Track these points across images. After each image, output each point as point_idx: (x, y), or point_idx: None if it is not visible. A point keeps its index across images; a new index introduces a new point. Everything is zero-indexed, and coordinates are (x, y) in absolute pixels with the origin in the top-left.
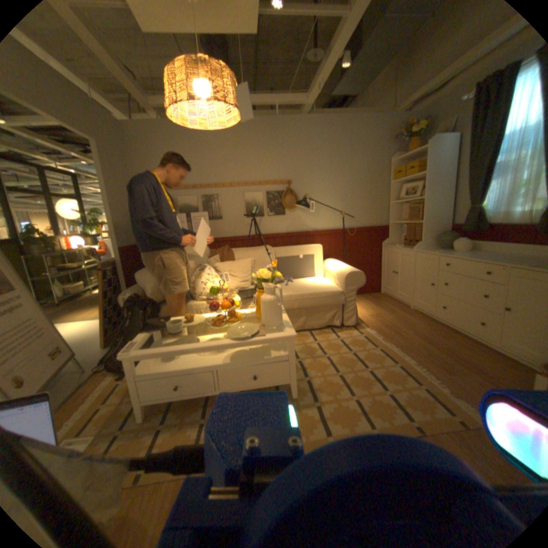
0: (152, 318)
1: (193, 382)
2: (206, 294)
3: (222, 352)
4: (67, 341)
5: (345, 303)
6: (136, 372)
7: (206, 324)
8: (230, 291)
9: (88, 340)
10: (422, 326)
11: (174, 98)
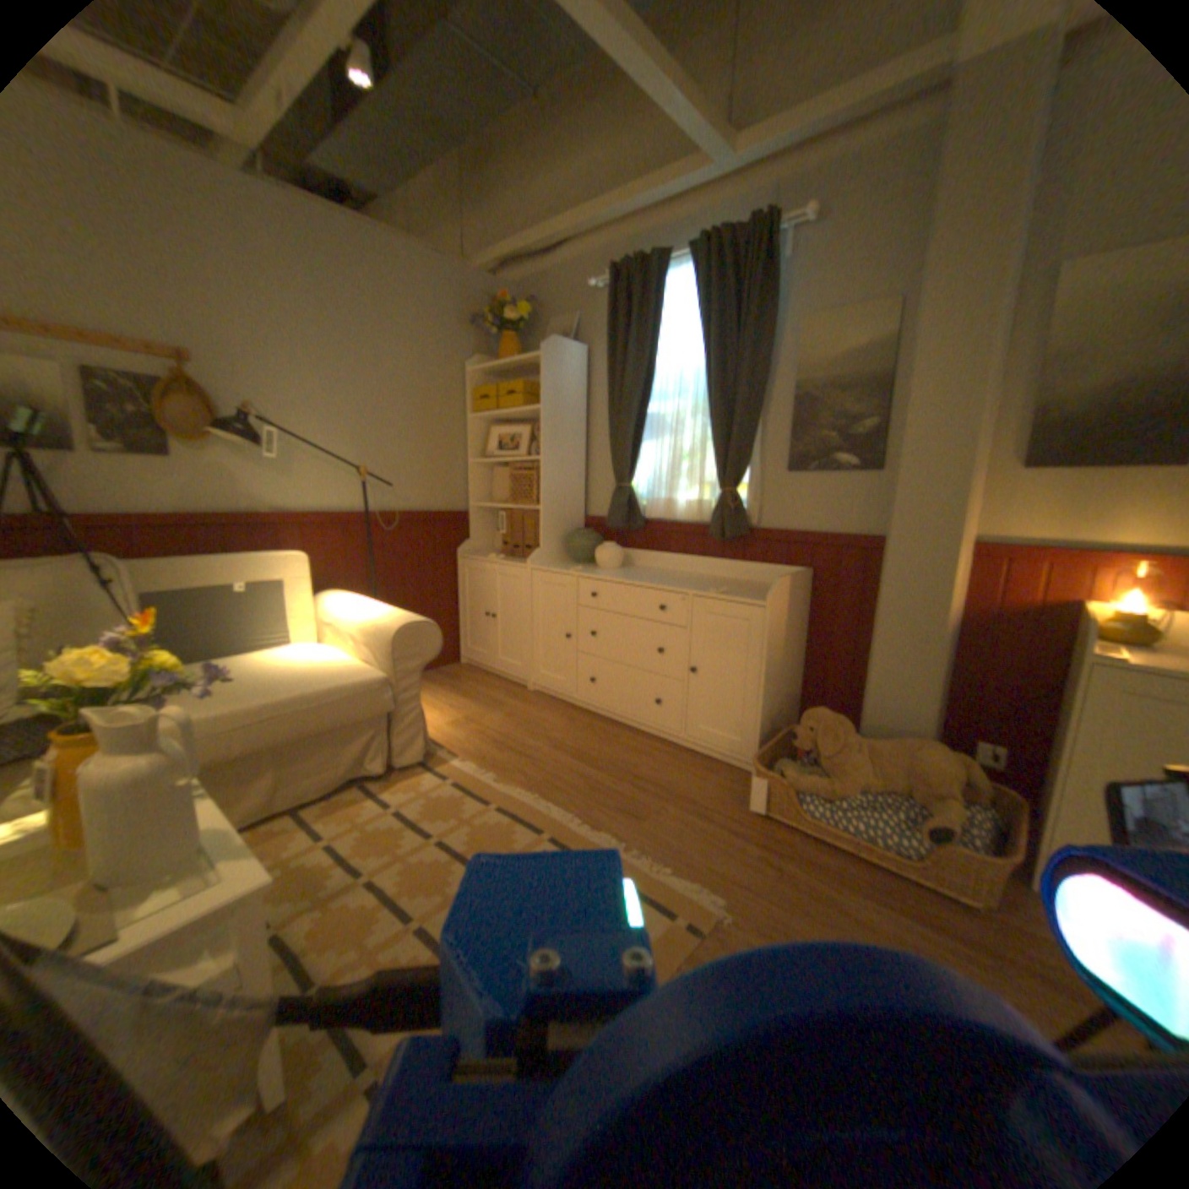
0: None
1: None
2: None
3: None
4: None
5: (393, 709)
6: None
7: None
8: None
9: None
10: (559, 725)
11: None
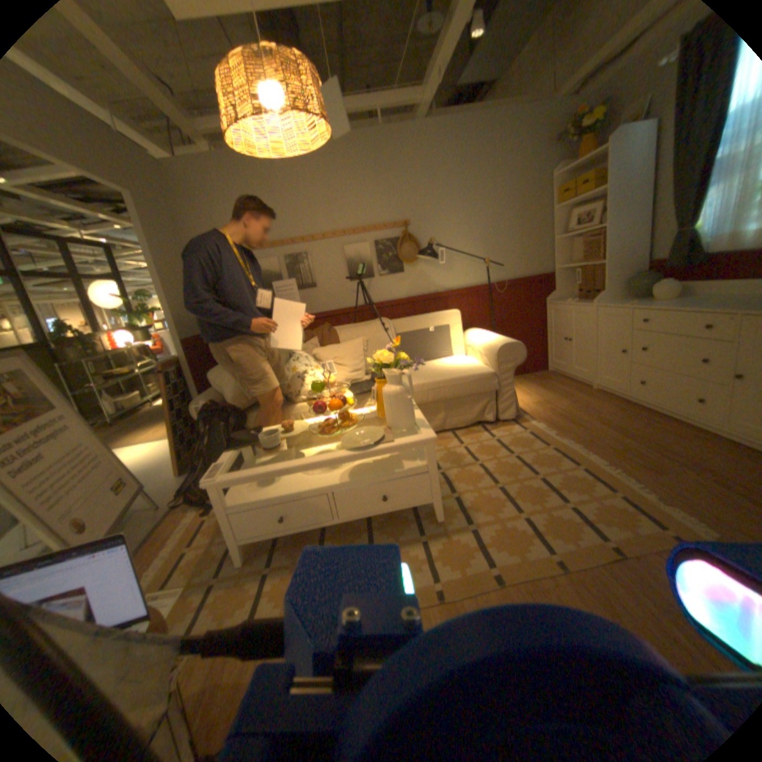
0: (237, 431)
1: (303, 509)
2: (306, 392)
3: (337, 468)
4: (131, 470)
5: (499, 388)
6: (227, 503)
7: (311, 432)
8: (337, 386)
9: (157, 467)
10: (612, 411)
11: (233, 114)
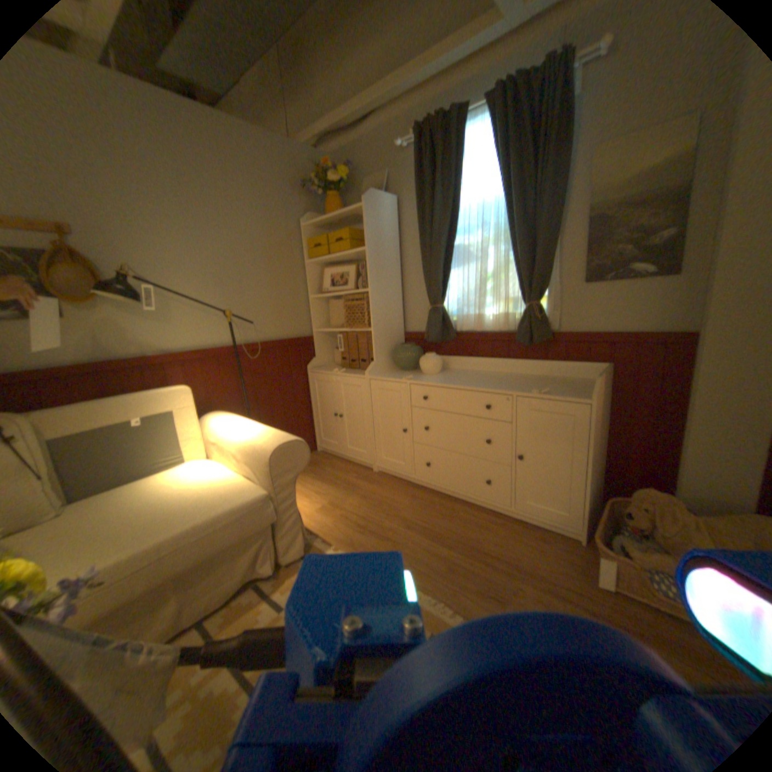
0: None
1: None
2: None
3: None
4: None
5: (277, 518)
6: None
7: None
8: None
9: None
10: (407, 504)
11: None
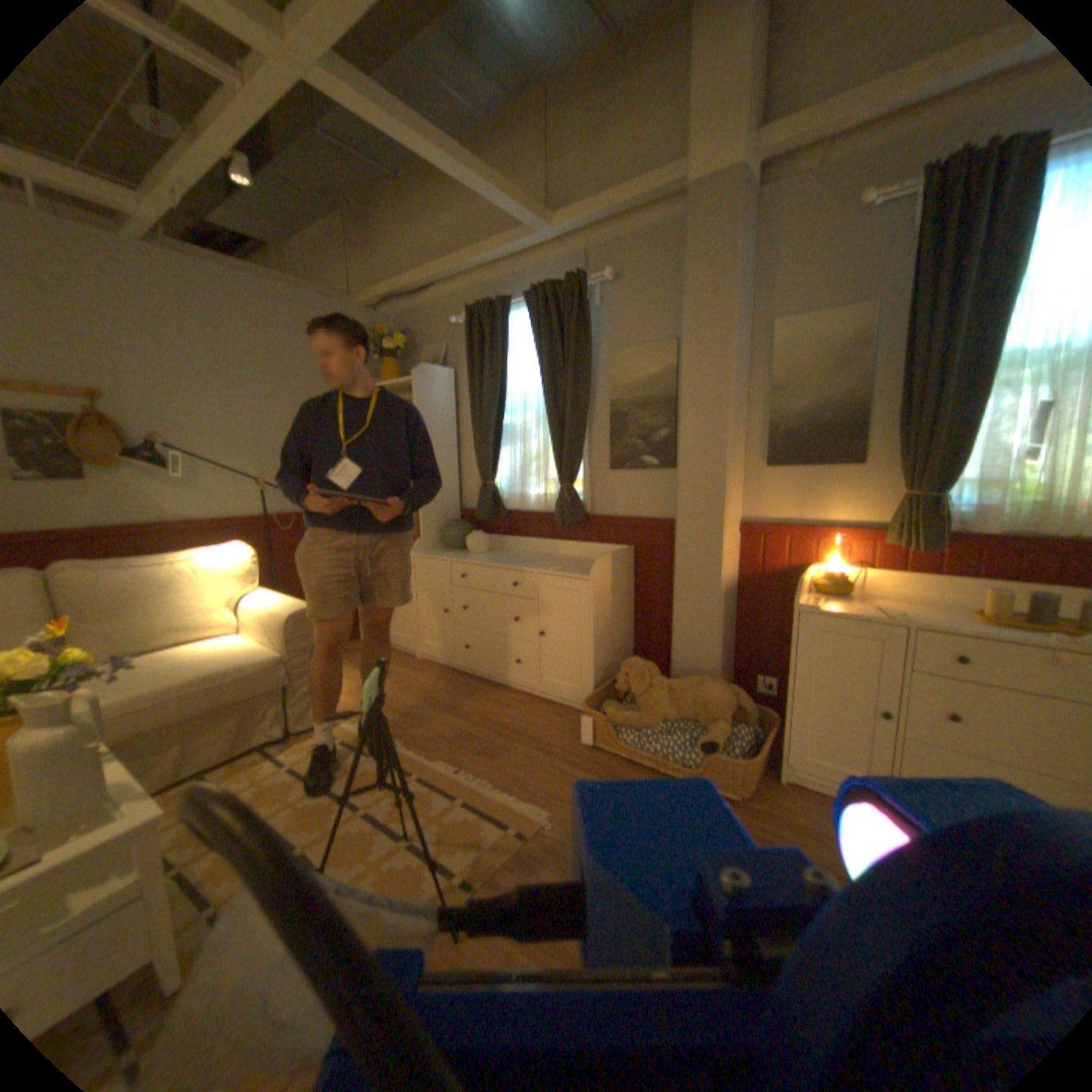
0: None
1: None
2: None
3: None
4: None
5: (289, 683)
6: None
7: None
8: None
9: None
10: (440, 687)
11: None
